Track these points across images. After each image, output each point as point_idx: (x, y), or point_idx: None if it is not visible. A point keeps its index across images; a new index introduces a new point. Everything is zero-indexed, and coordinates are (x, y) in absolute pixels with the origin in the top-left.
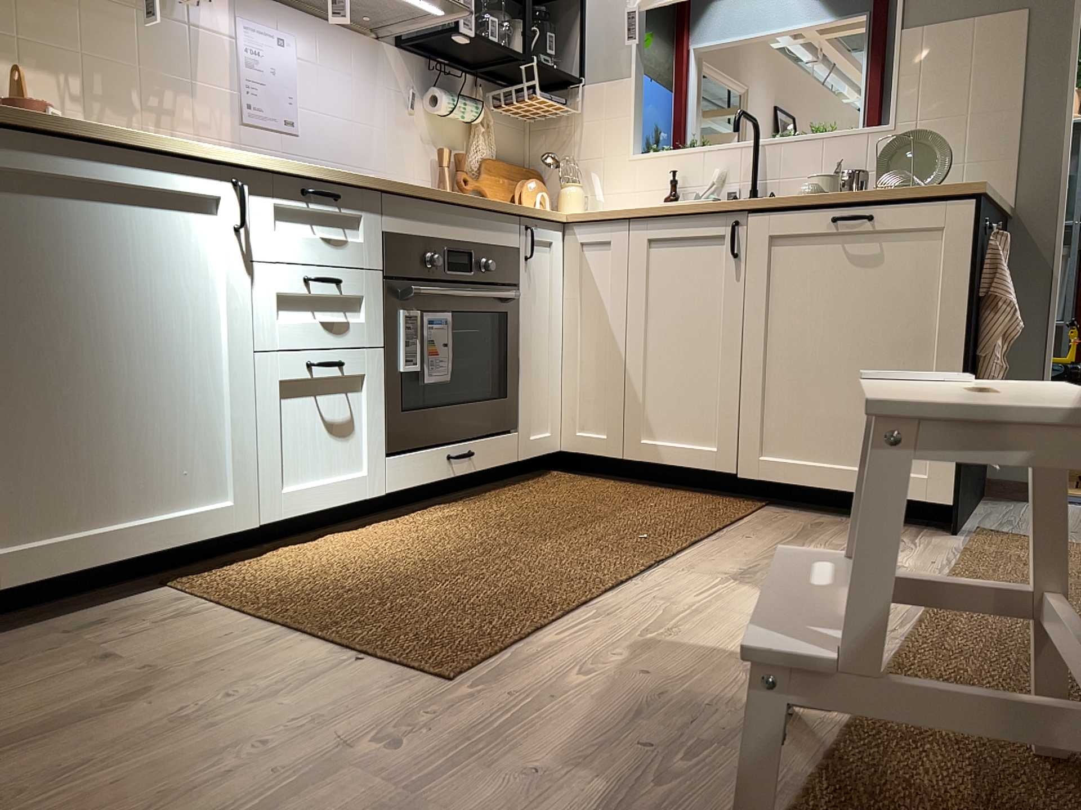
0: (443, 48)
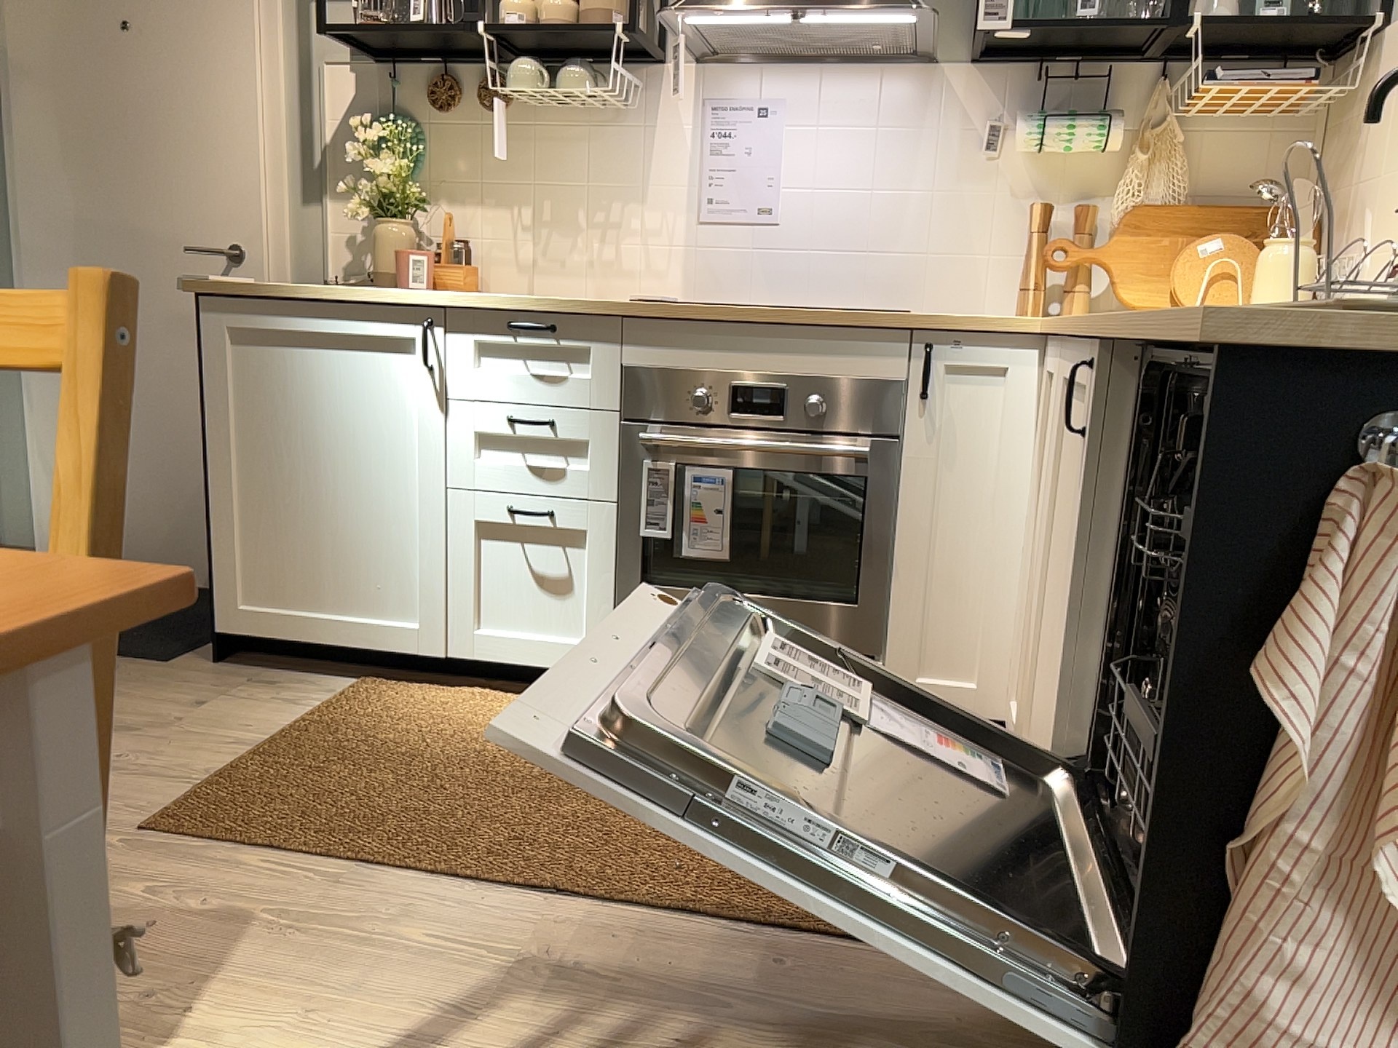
0: (1033, 42)
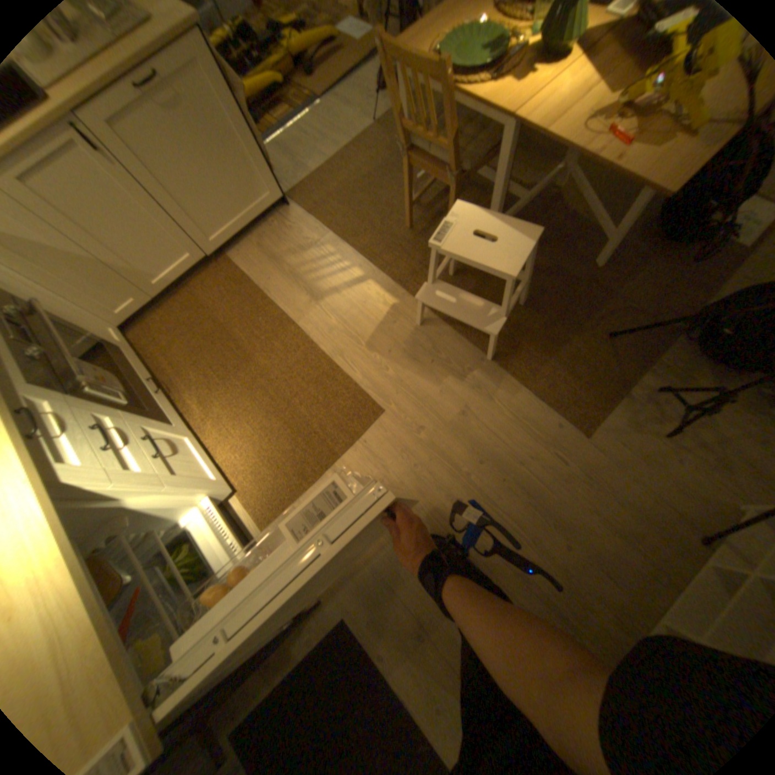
0: None
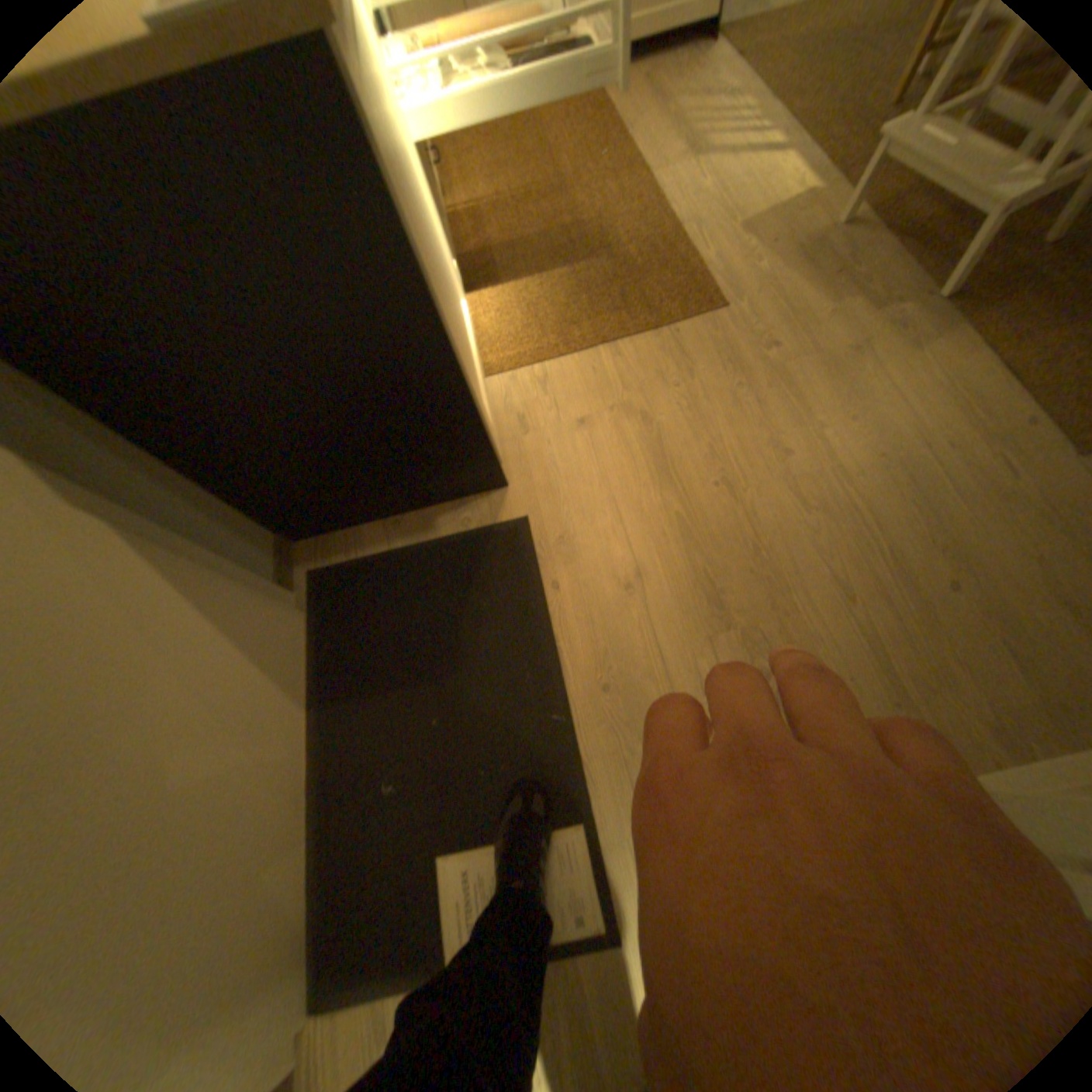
0: None
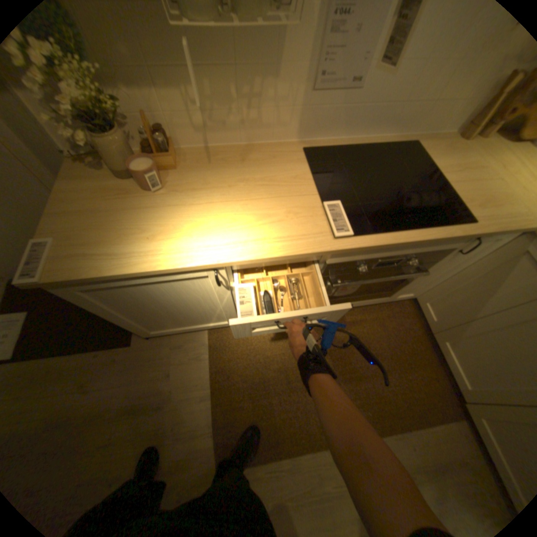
0: None
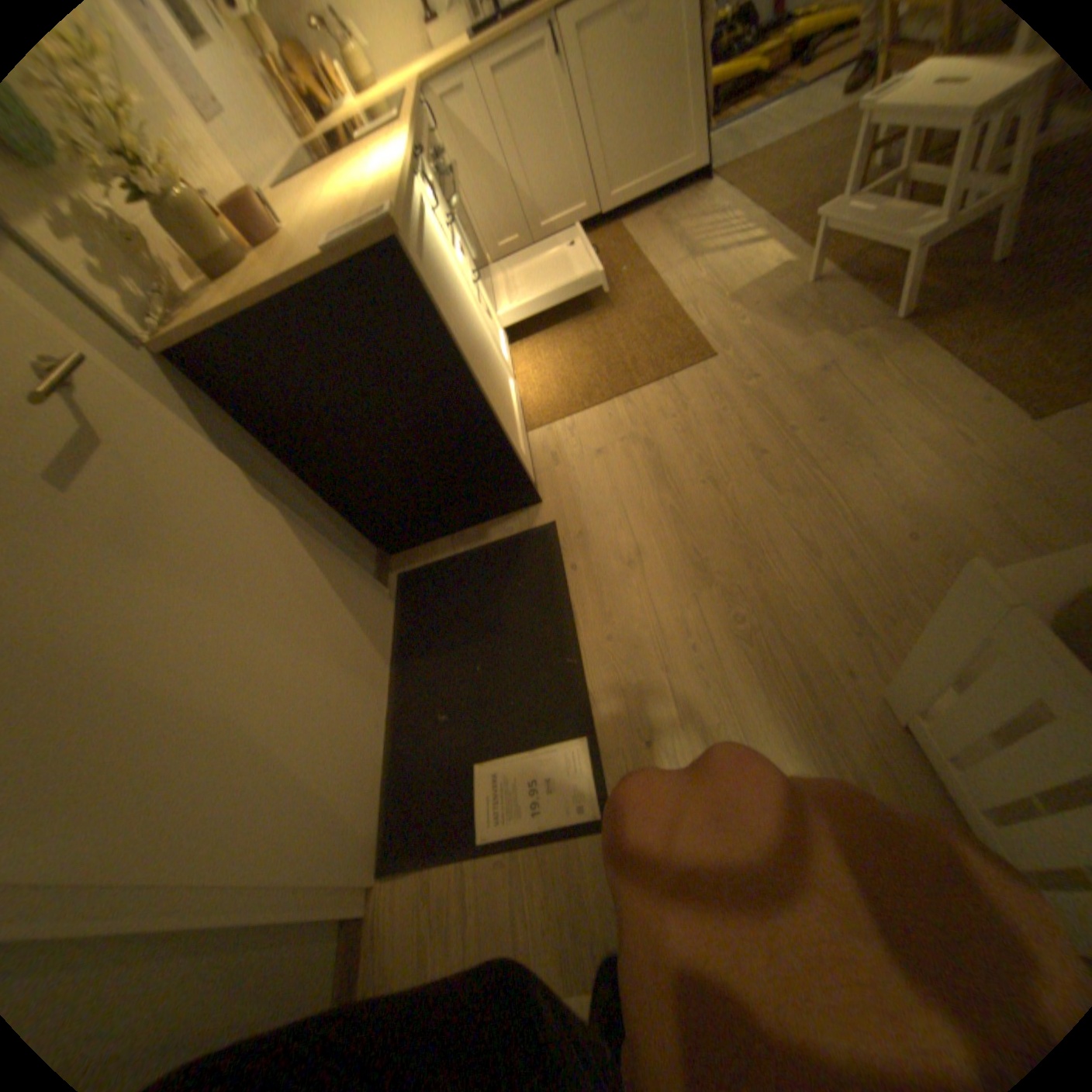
0: None
